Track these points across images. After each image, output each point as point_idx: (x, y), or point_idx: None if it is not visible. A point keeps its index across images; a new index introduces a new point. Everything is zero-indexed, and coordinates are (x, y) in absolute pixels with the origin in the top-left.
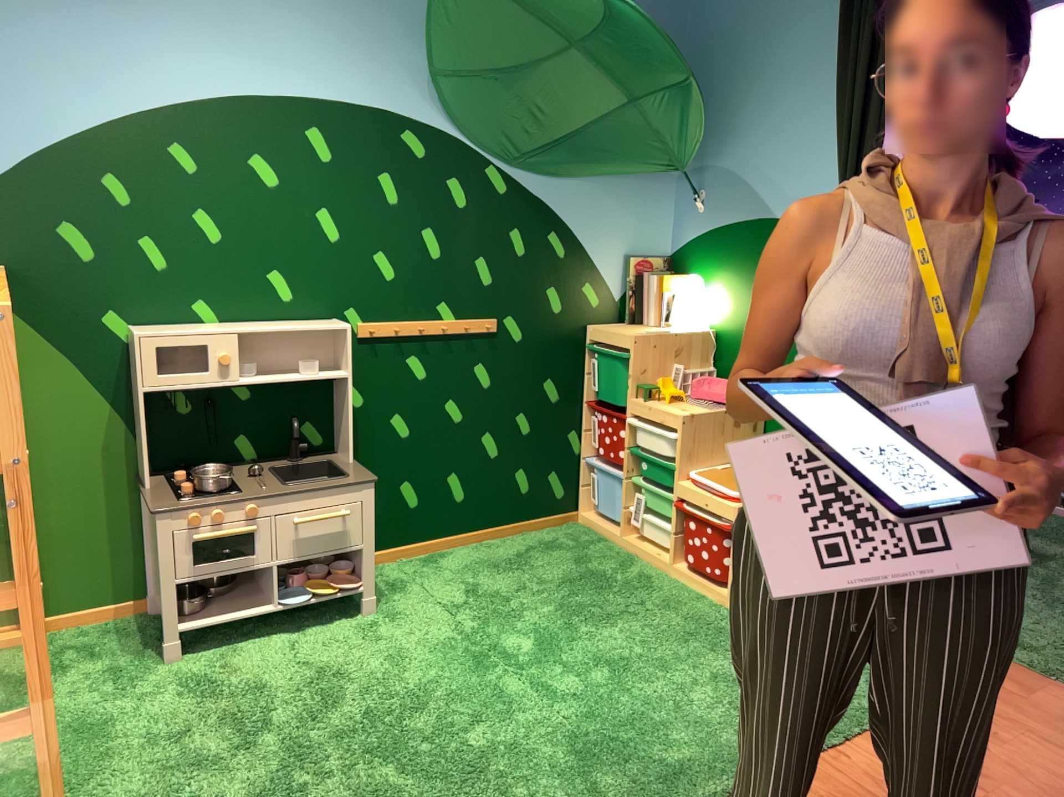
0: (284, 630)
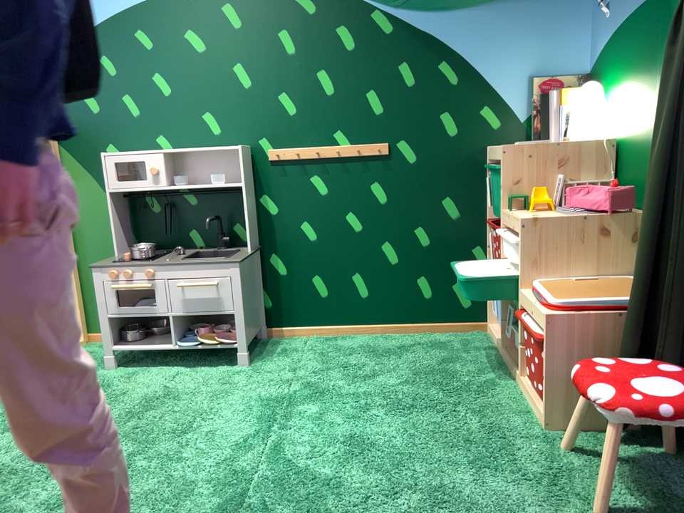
0: (178, 368)
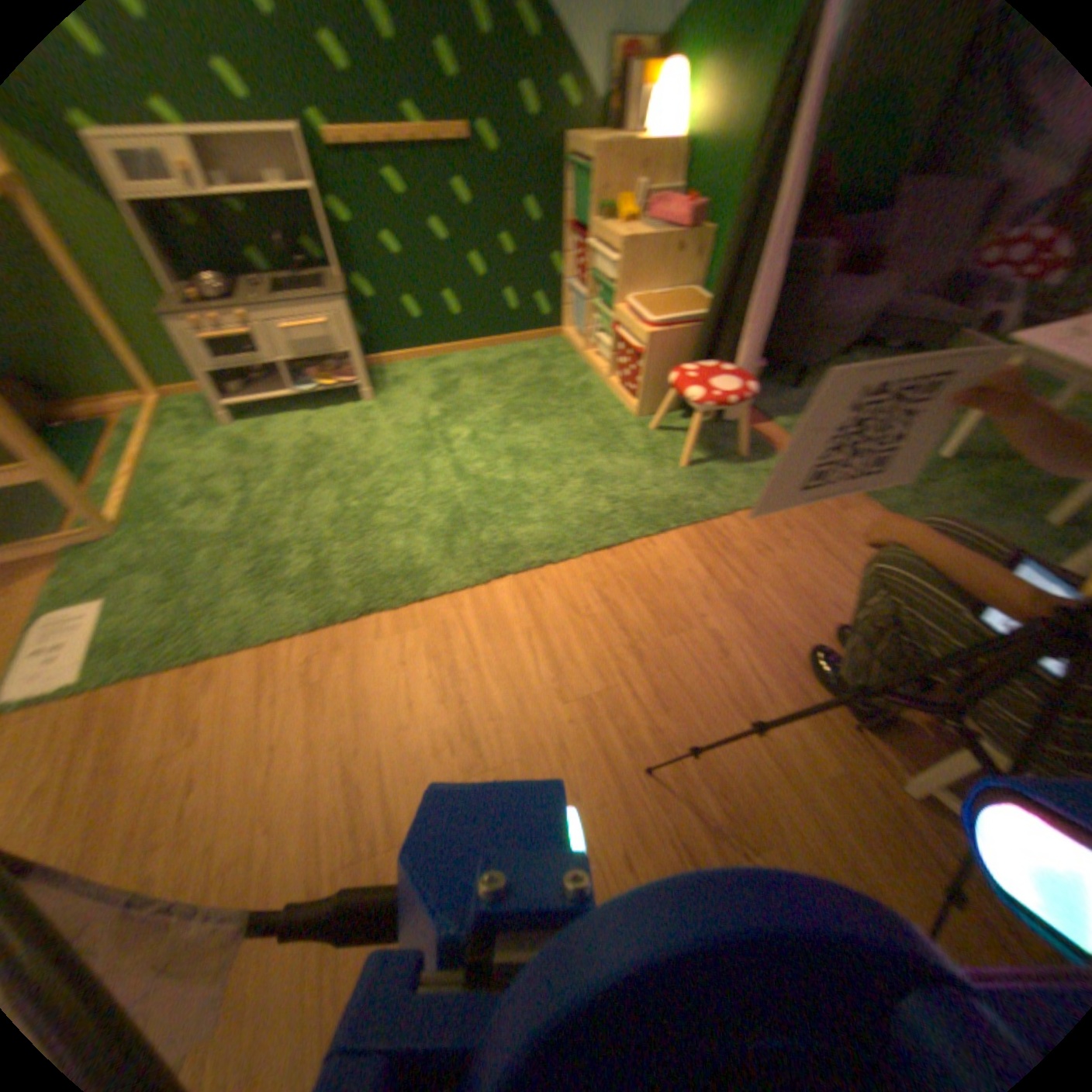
0: (297, 411)
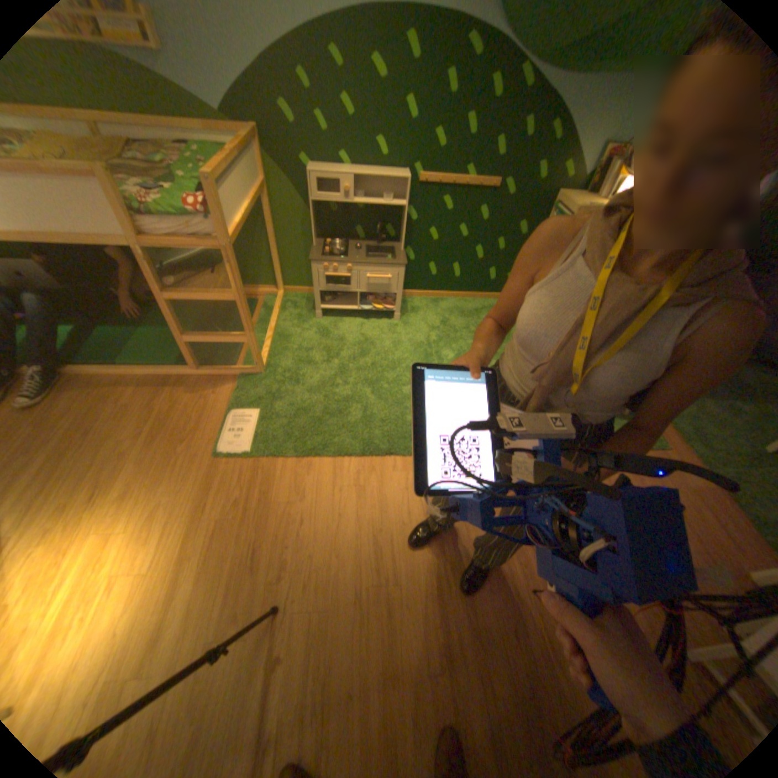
0: (358, 320)
